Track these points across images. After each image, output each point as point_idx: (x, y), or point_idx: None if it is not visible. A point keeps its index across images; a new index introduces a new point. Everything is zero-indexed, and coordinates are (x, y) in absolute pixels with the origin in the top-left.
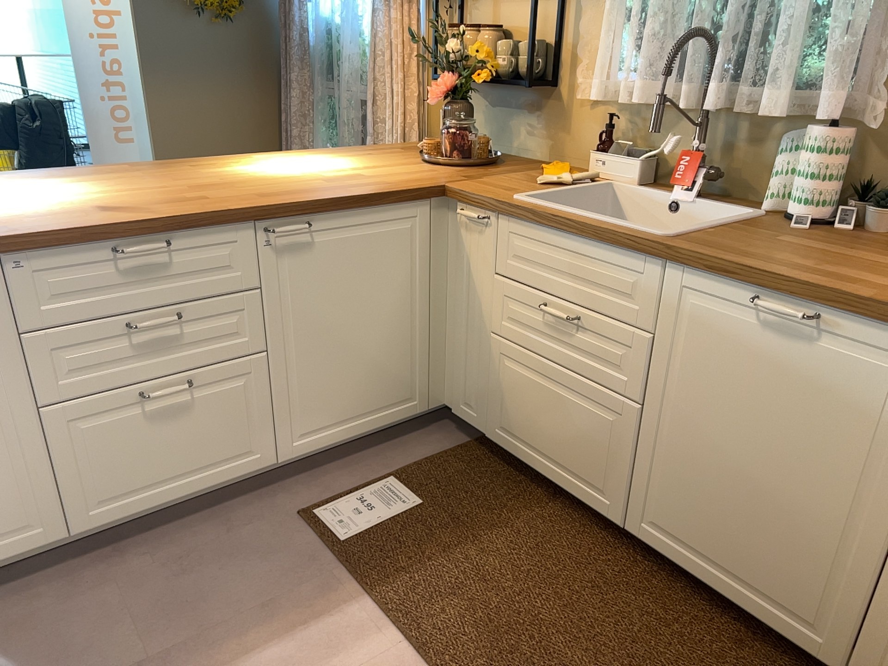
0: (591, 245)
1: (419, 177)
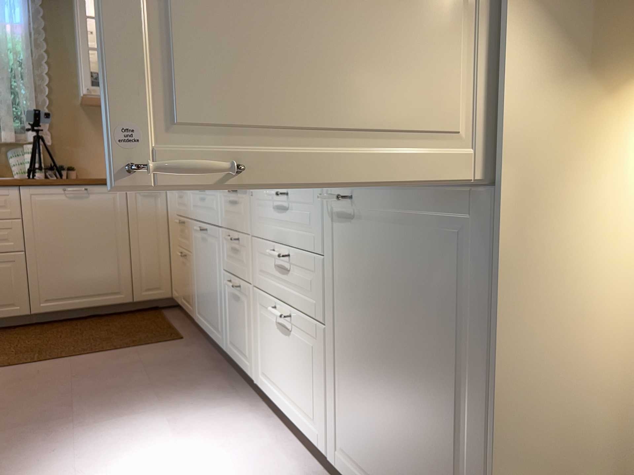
0: None
1: None
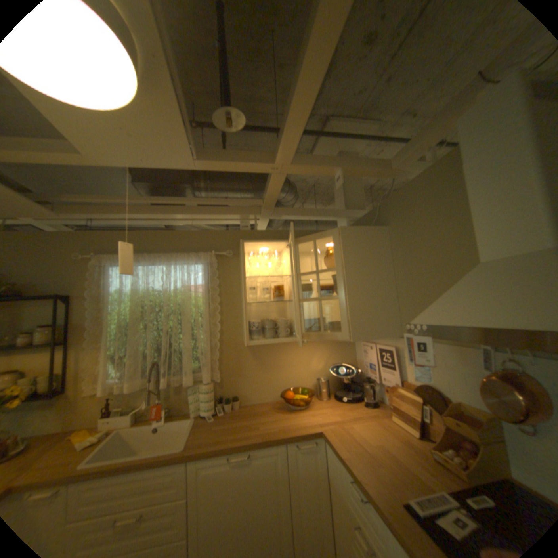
0: (143, 473)
1: None
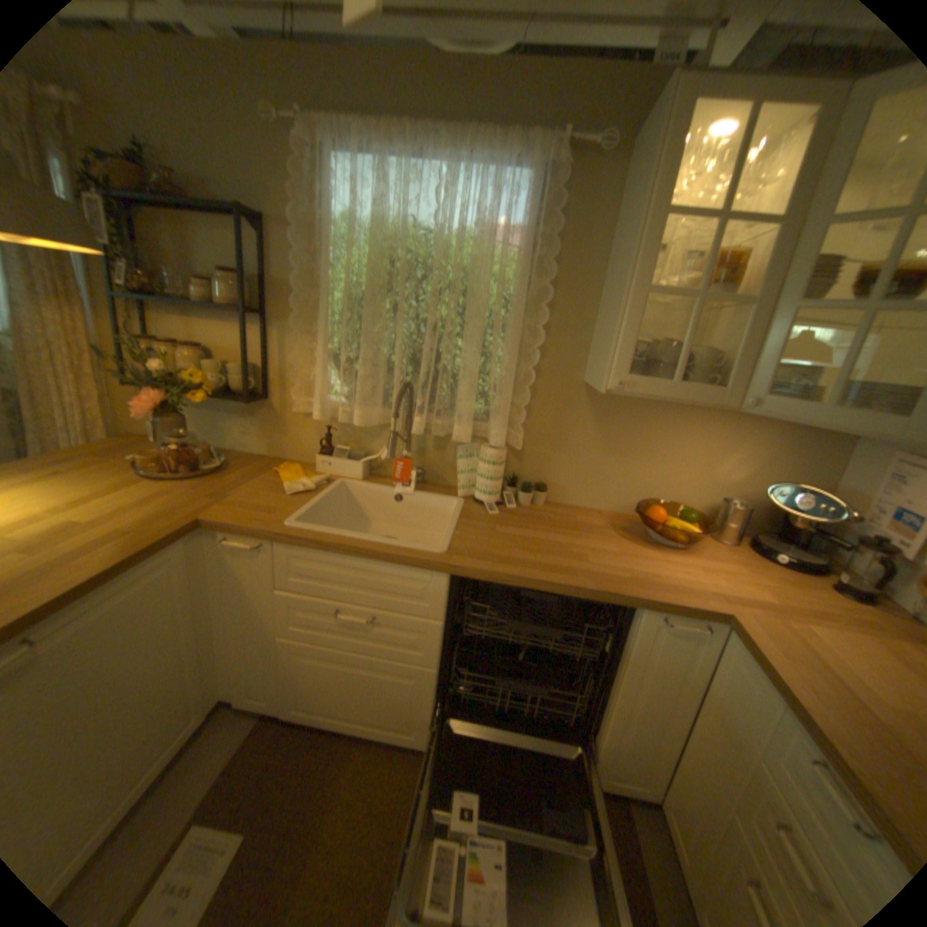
0: (379, 565)
1: (156, 510)
